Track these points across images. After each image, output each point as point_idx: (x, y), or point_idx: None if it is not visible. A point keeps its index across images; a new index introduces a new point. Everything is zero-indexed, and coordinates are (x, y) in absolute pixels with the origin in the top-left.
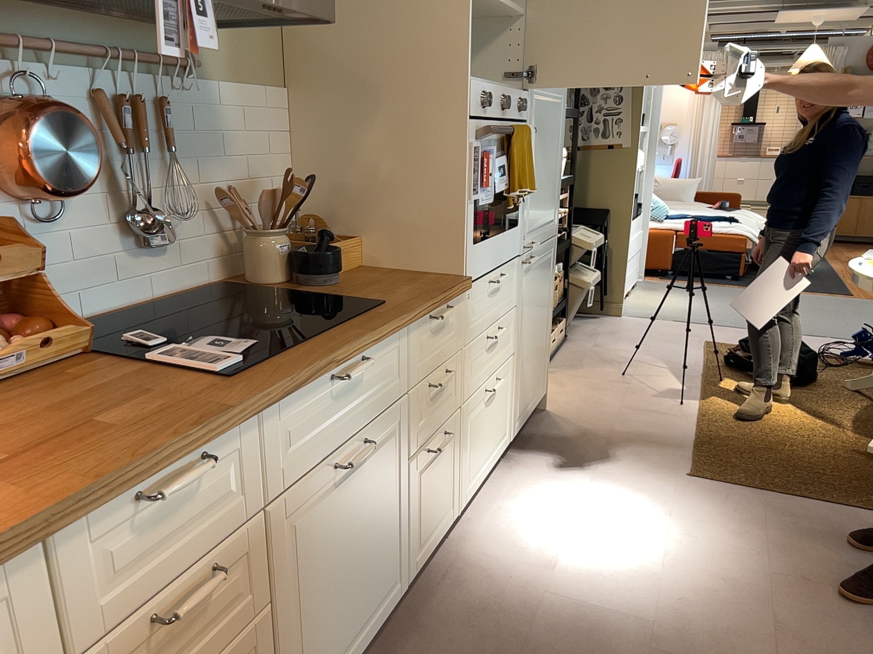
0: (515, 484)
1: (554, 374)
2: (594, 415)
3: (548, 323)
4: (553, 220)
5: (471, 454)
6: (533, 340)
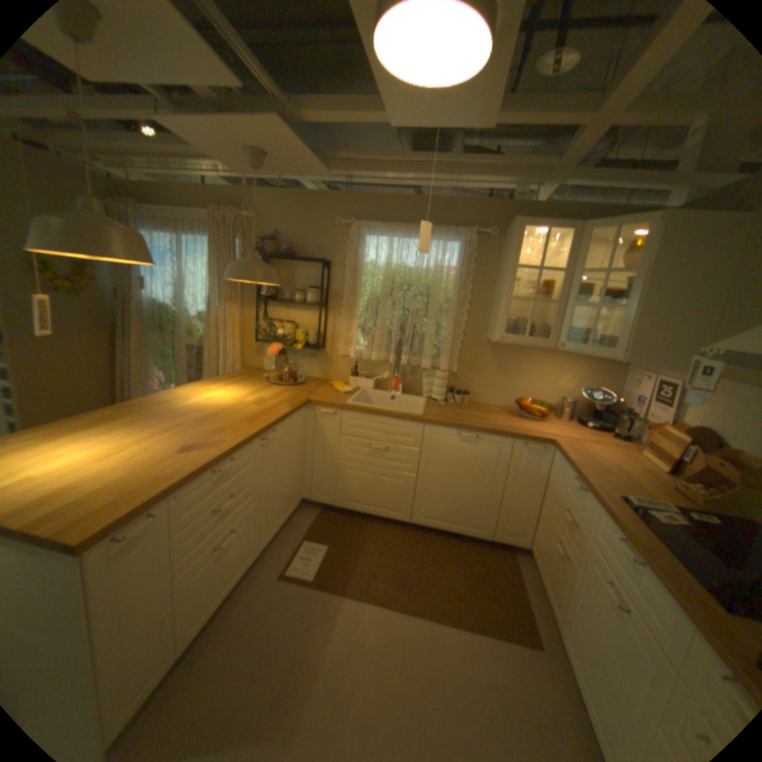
0: None
1: None
2: None
3: None
4: None
5: None
6: None
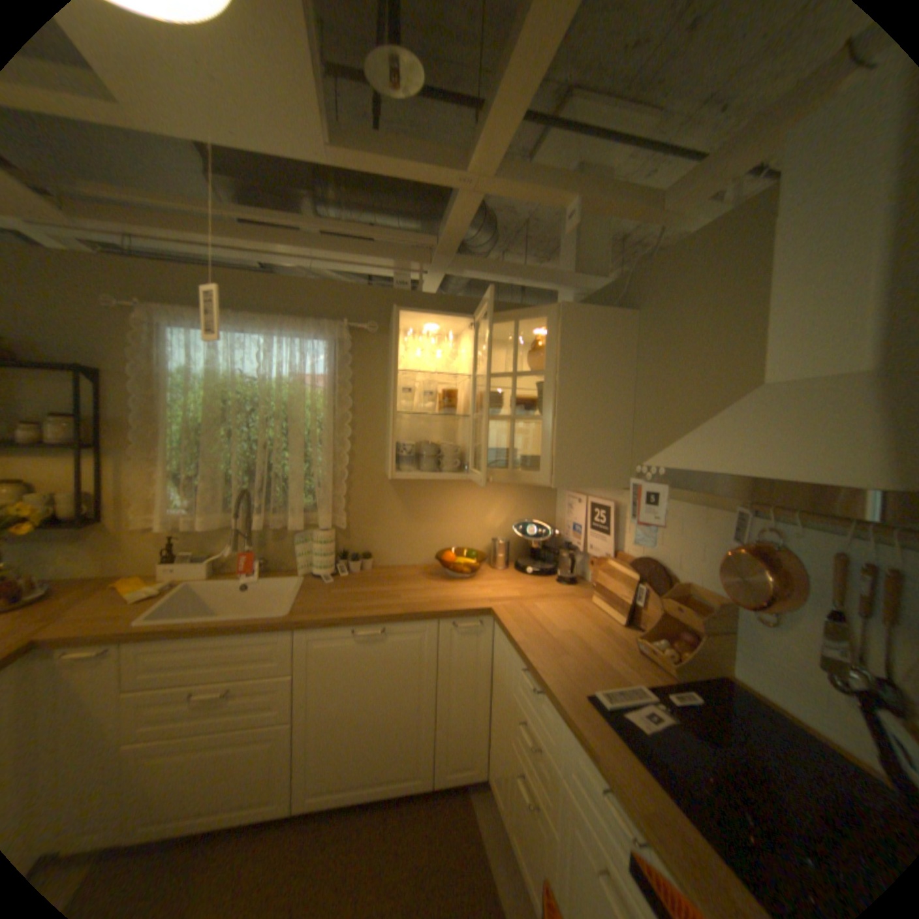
0: None
1: None
2: None
3: None
4: None
5: None
6: None
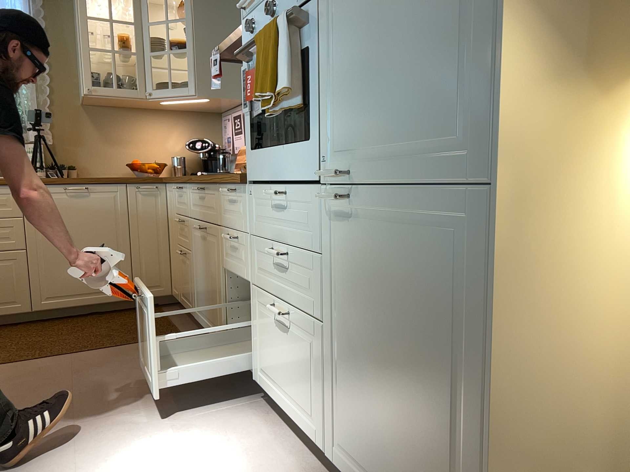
0: (282, 469)
1: None
2: None
3: (472, 421)
4: (456, 141)
5: (263, 348)
6: (377, 365)
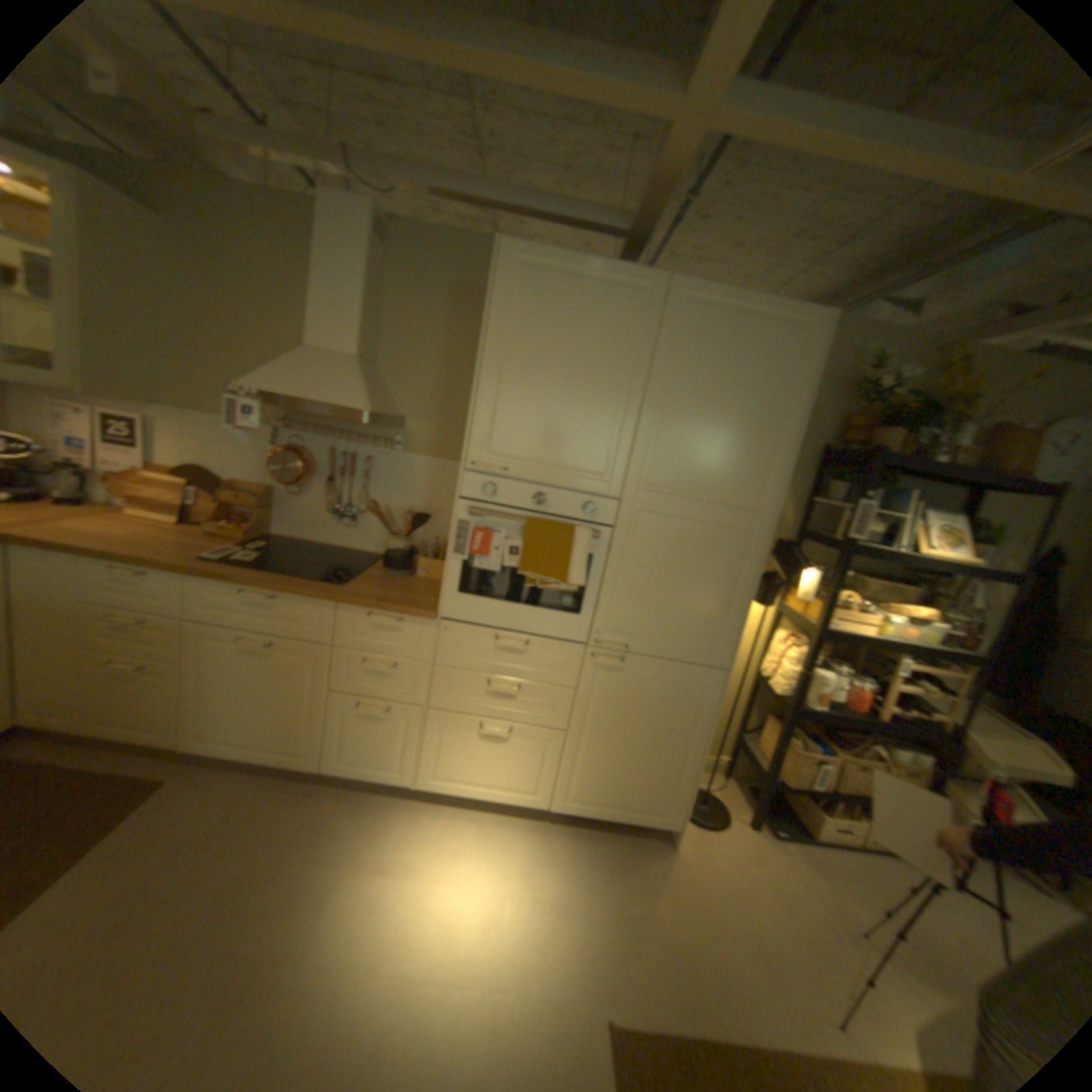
0: (505, 839)
1: (779, 854)
2: (702, 904)
3: (688, 757)
4: (706, 648)
5: (441, 759)
6: (621, 747)
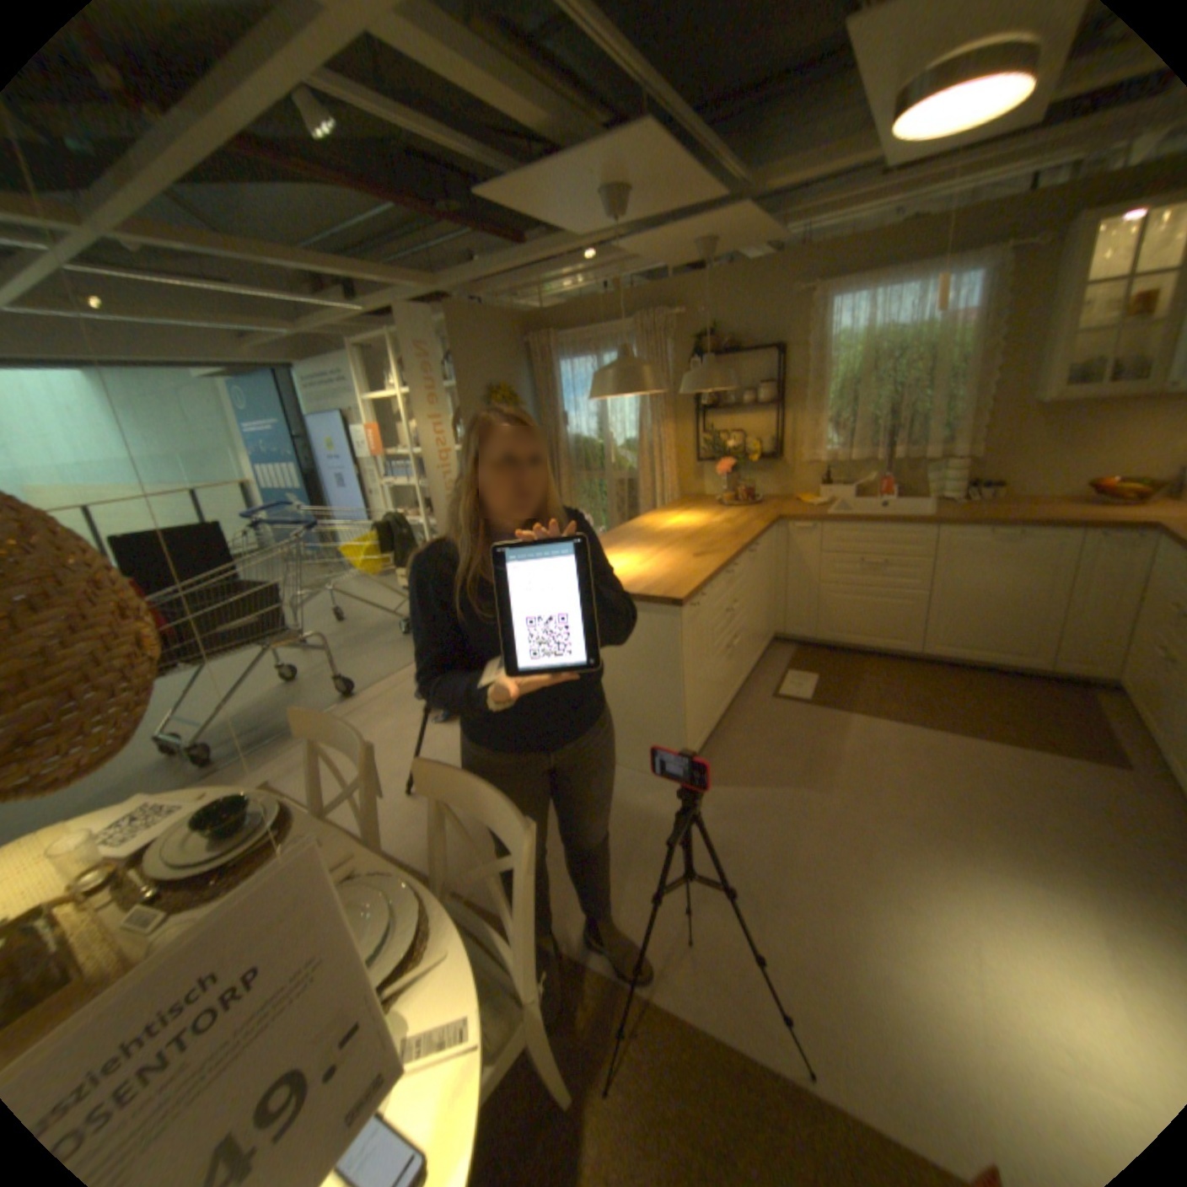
0: None
1: None
2: None
3: None
4: None
5: None
6: None
